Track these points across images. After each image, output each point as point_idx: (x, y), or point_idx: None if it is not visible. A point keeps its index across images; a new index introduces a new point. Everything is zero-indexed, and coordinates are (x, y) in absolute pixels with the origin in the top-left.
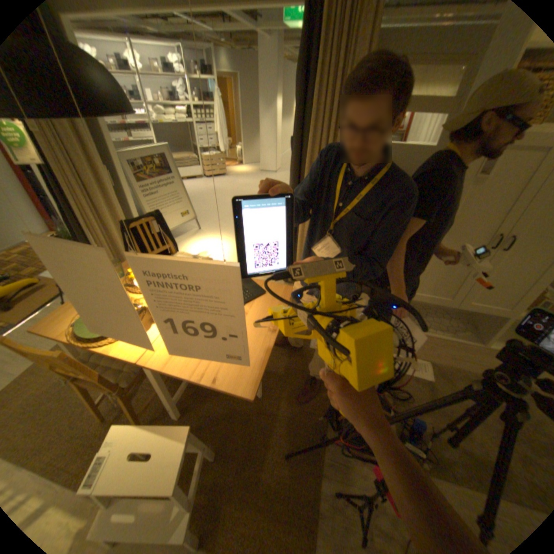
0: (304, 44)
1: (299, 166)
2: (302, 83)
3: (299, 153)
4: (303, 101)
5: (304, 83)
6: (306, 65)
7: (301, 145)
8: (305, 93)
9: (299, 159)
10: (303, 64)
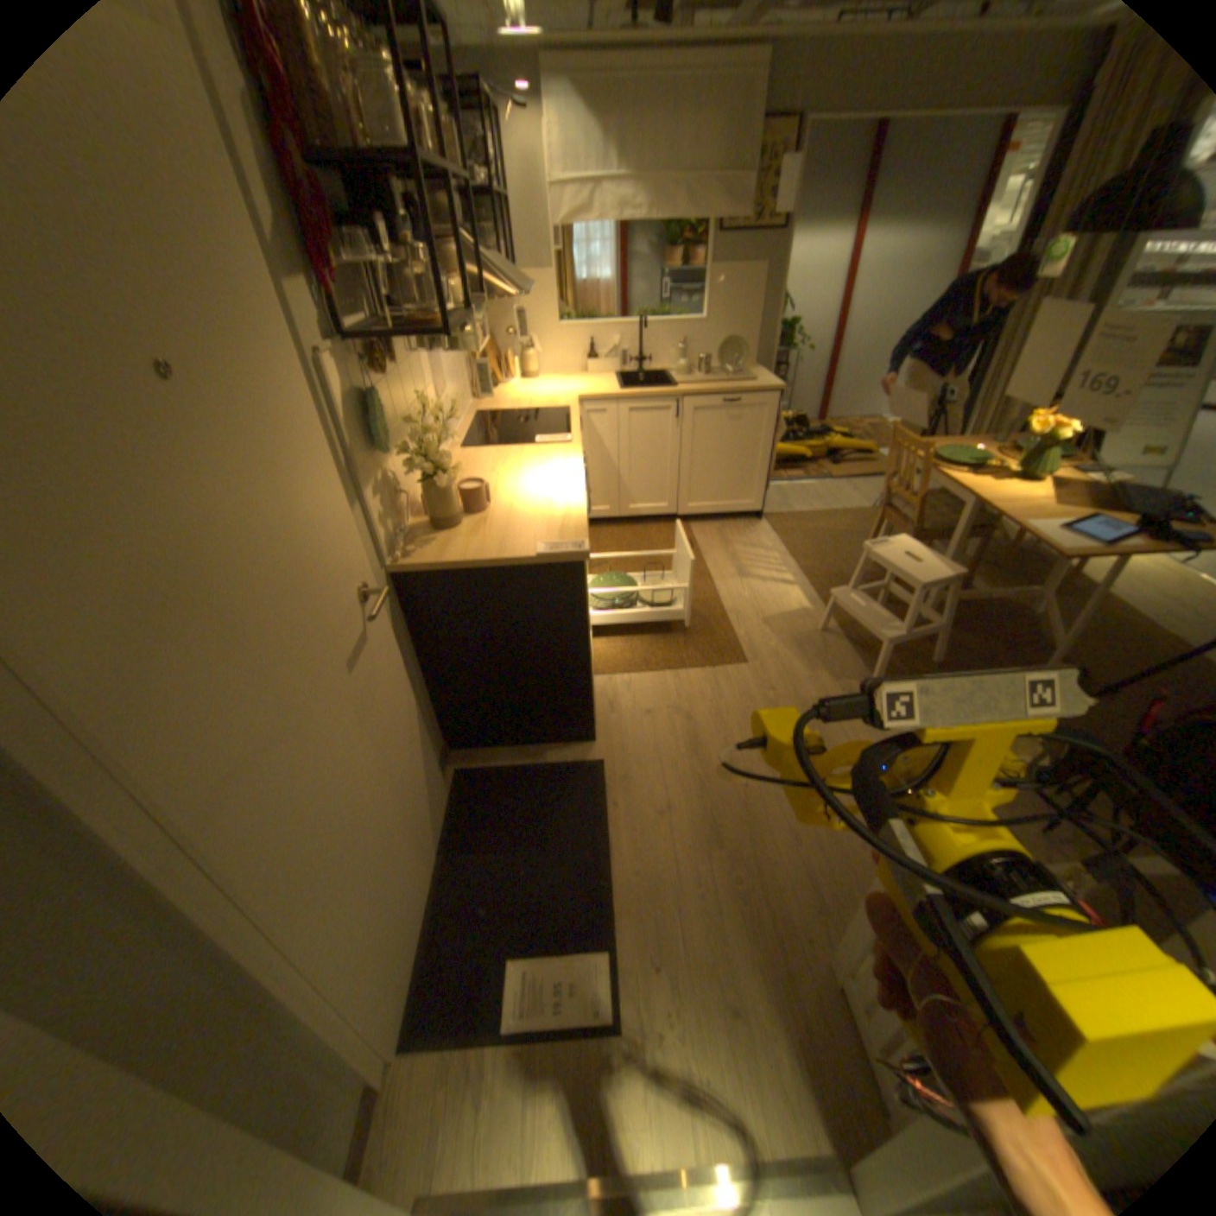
0: None
1: None
2: None
3: None
4: None
5: None
6: None
7: None
8: None
9: None
10: None
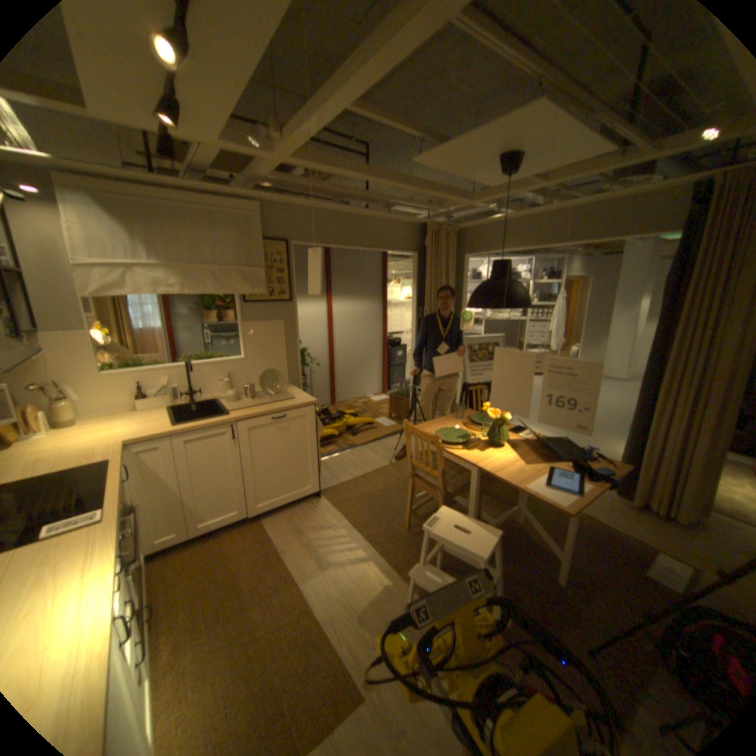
0: (677, 260)
1: (659, 362)
2: (672, 289)
3: (661, 348)
4: (672, 303)
5: (675, 289)
6: (678, 275)
7: (664, 341)
8: (675, 296)
9: (660, 355)
10: (674, 274)
